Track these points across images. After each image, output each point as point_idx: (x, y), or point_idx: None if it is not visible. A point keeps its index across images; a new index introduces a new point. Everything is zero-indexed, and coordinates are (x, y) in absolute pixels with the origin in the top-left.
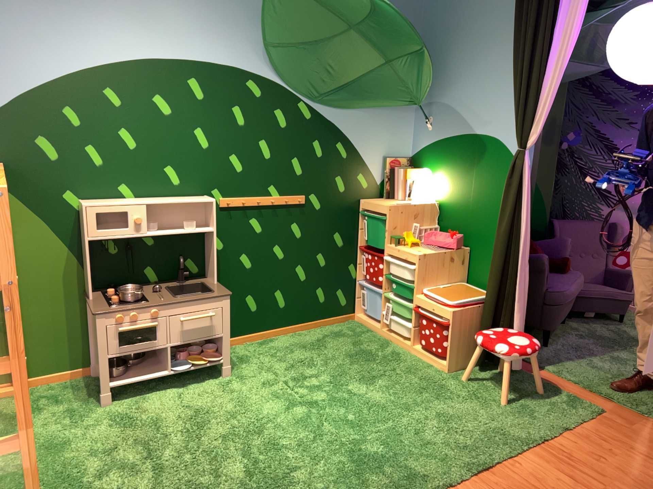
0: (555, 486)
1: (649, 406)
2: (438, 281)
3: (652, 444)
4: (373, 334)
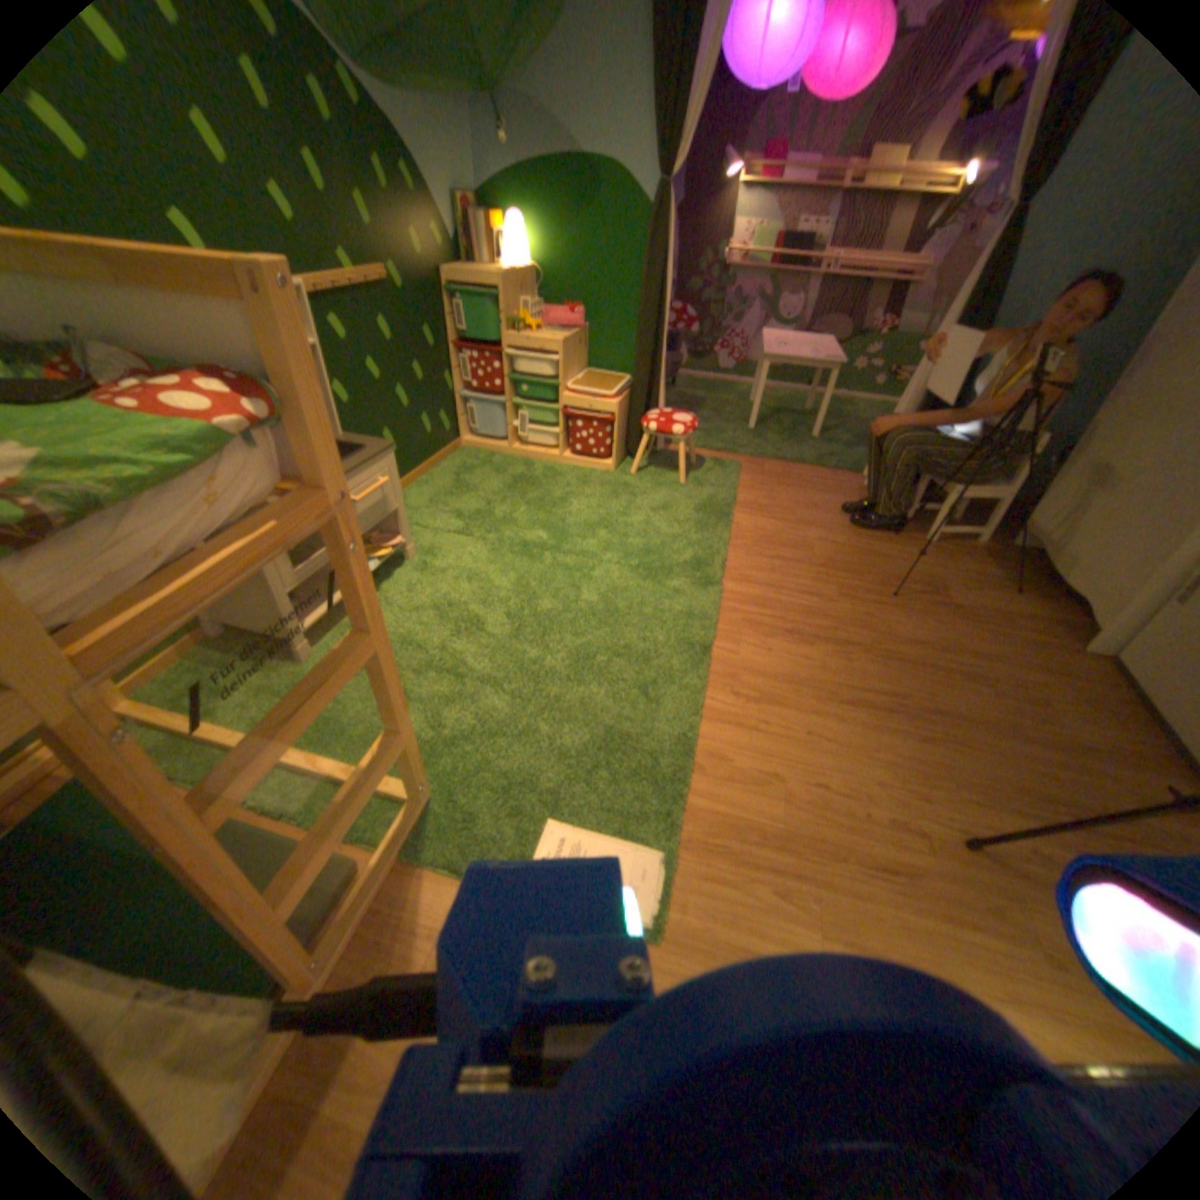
0: (775, 533)
1: (760, 451)
2: (570, 371)
3: (787, 478)
4: (500, 456)
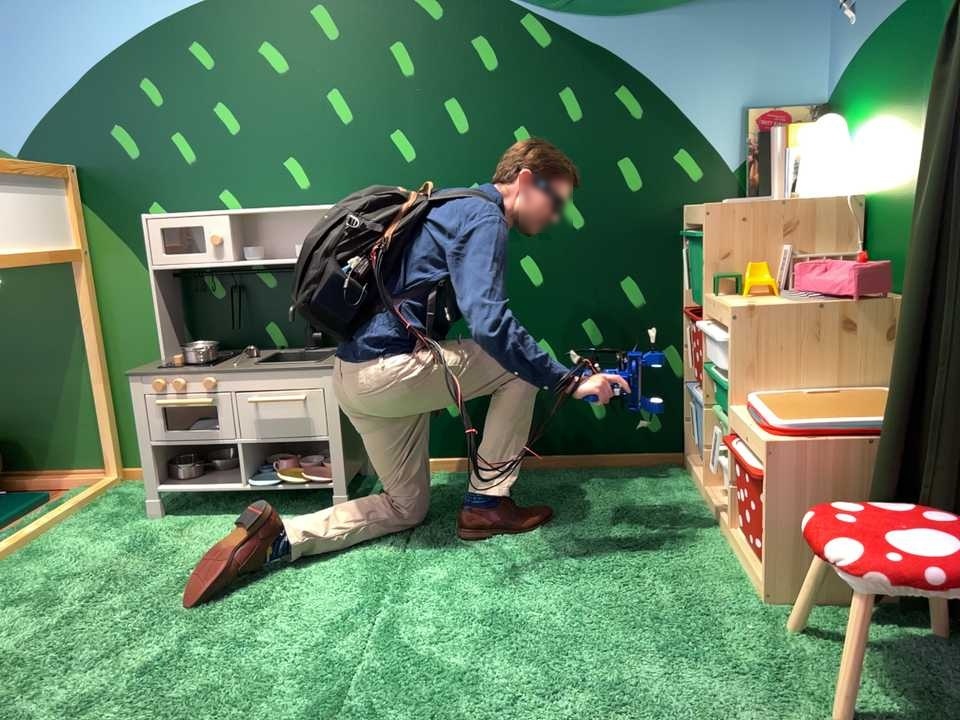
0: None
1: None
2: (813, 379)
3: None
4: (689, 499)
